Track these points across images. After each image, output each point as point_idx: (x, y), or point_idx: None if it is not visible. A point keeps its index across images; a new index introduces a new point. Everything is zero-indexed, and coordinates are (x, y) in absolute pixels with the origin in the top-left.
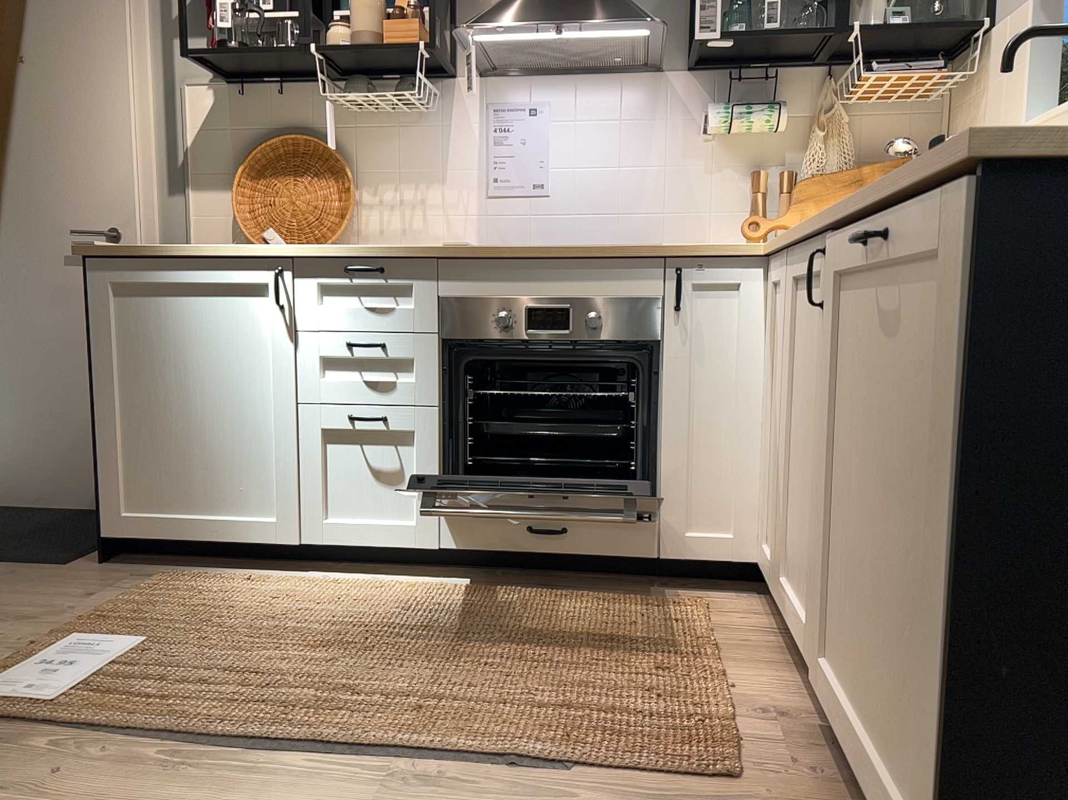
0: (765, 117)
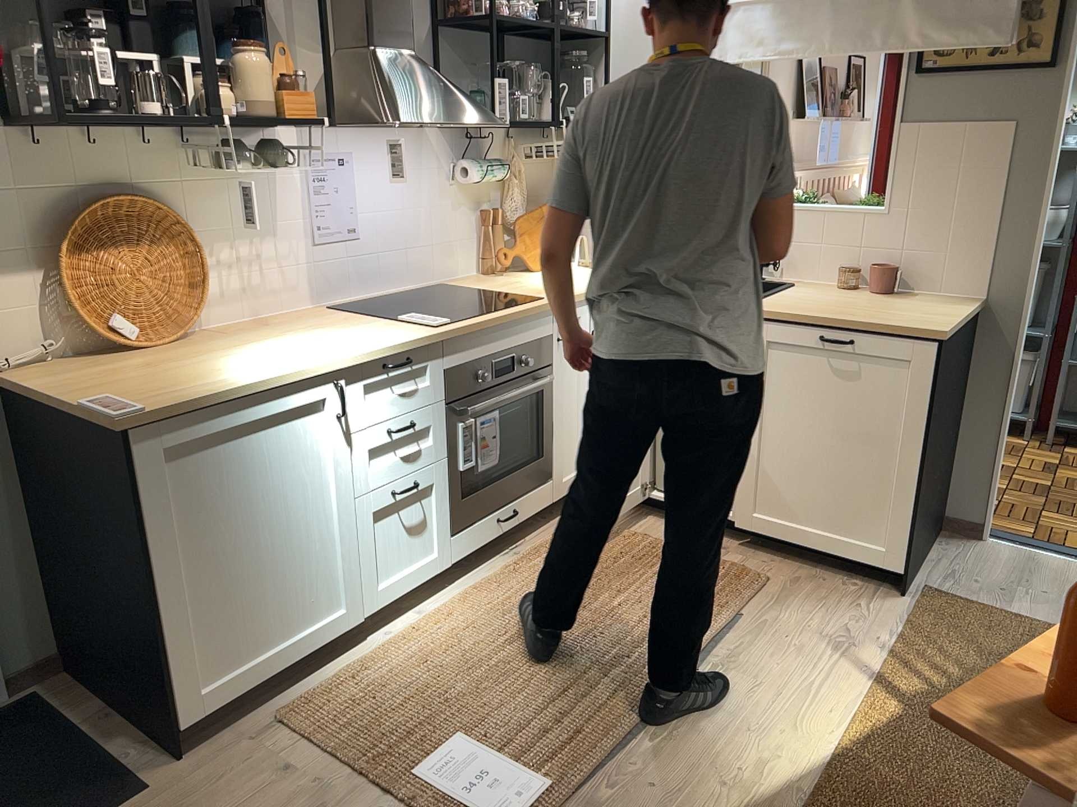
0: (503, 174)
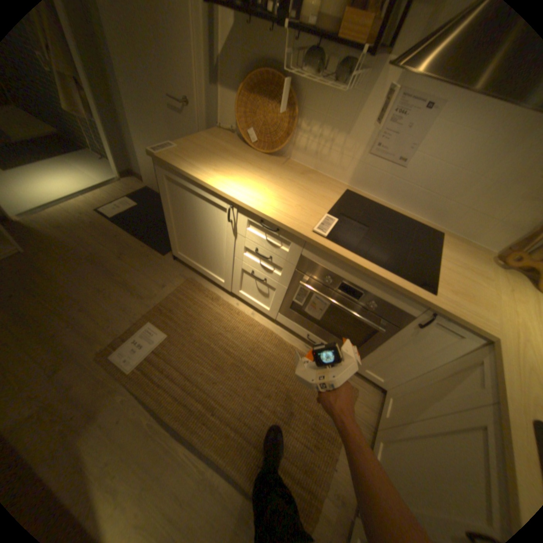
0: None
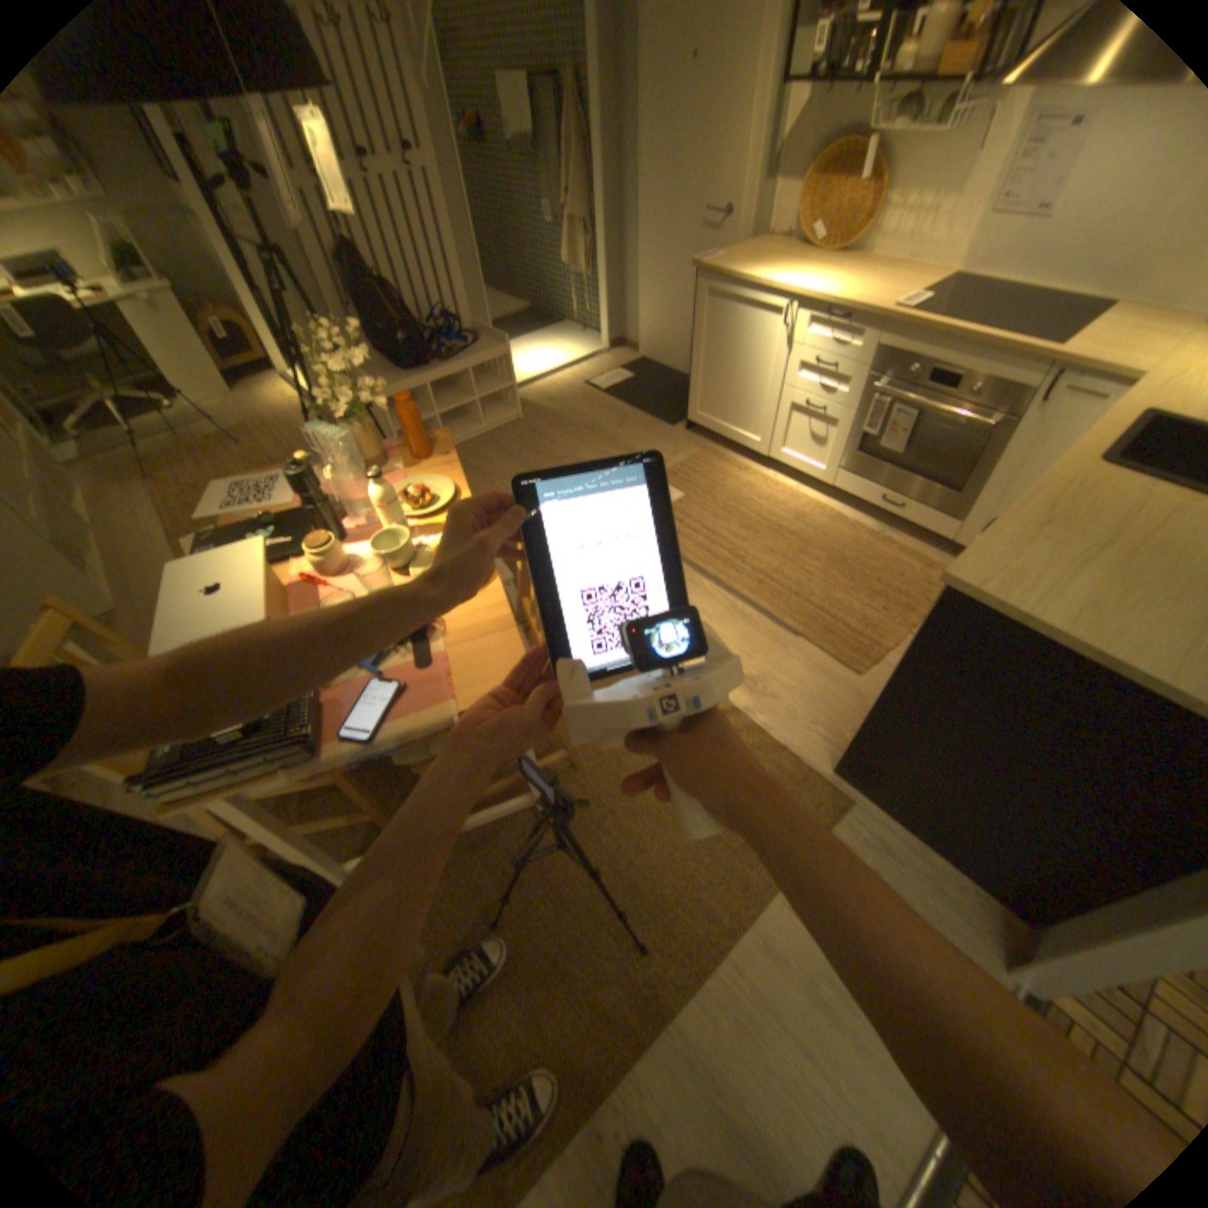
0: None
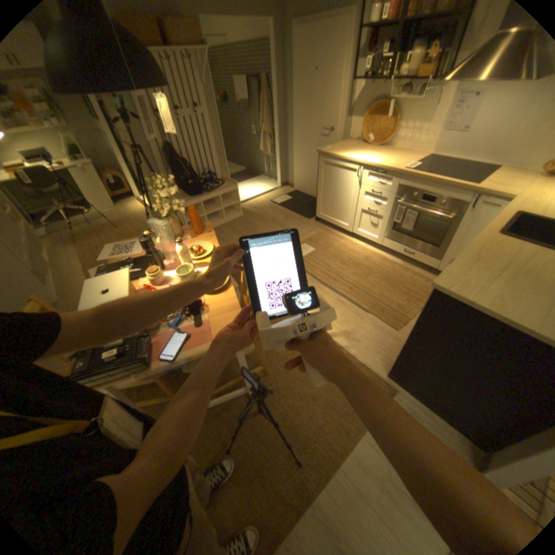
0: None
